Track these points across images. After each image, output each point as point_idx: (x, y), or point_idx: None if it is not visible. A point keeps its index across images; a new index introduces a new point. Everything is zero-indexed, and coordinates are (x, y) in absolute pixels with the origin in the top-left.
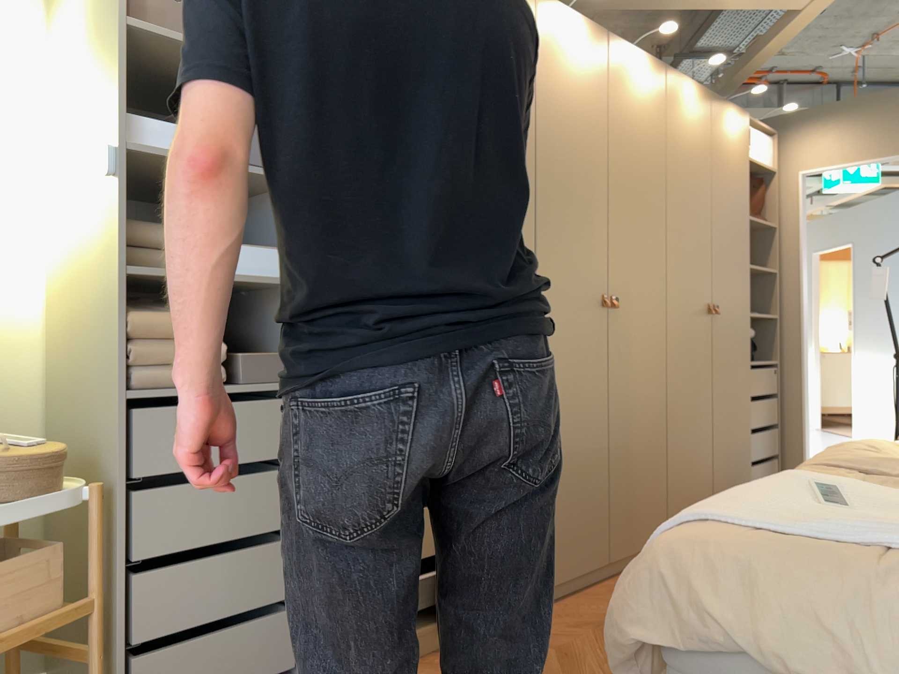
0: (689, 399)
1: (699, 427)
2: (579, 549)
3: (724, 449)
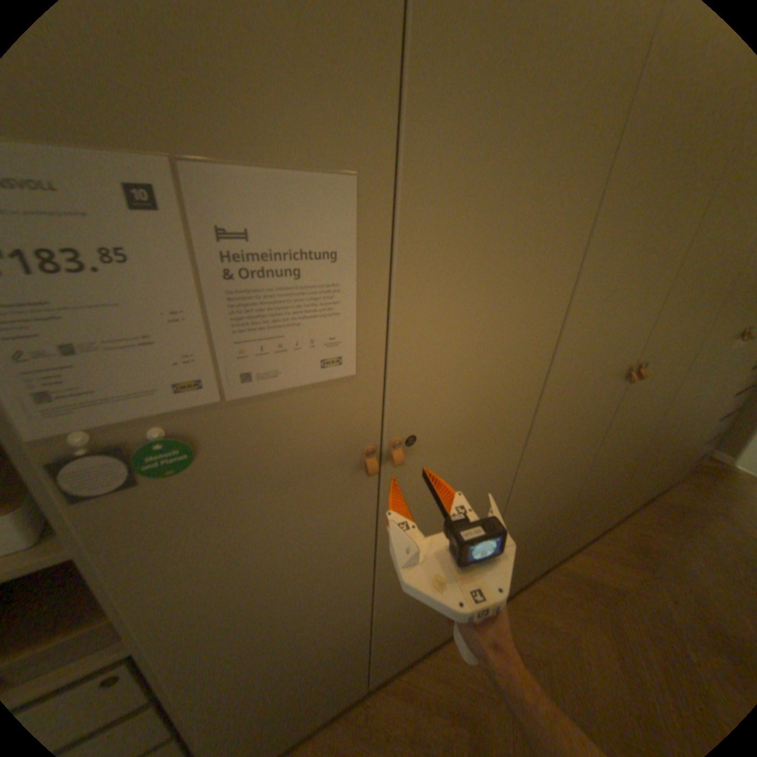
0: (673, 429)
1: (670, 447)
2: (519, 580)
3: (683, 453)
